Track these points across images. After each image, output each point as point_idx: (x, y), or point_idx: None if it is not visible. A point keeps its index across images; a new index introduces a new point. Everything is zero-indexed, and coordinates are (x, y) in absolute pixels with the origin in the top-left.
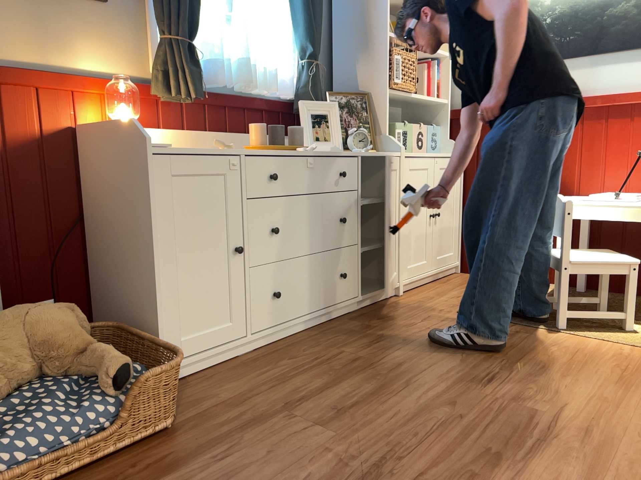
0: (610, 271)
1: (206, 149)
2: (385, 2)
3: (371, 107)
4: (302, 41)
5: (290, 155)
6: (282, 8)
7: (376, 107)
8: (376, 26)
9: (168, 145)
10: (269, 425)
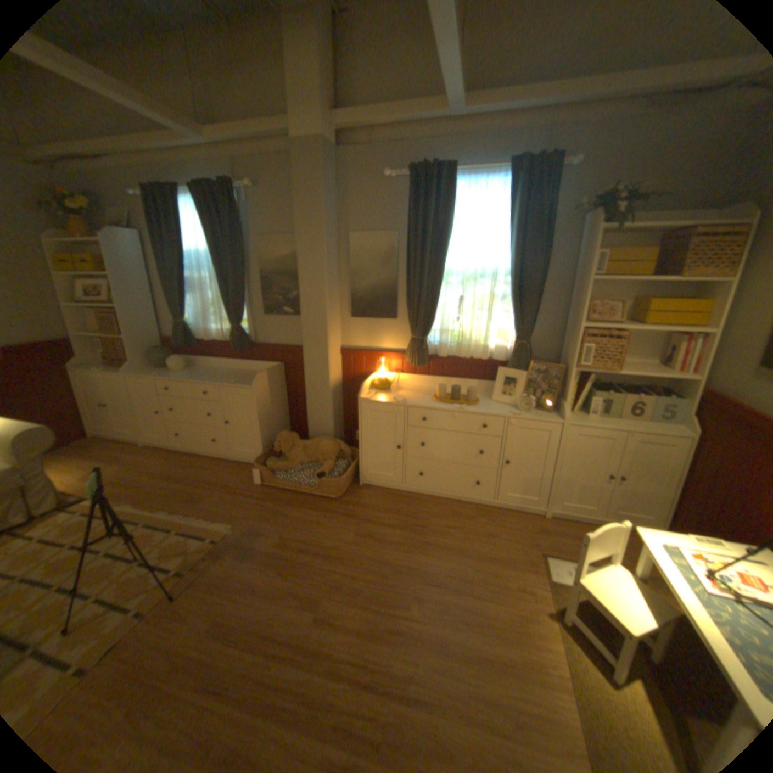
0: (611, 621)
1: (393, 400)
2: (585, 301)
3: (566, 377)
4: (513, 327)
5: (440, 410)
6: (507, 304)
7: (567, 379)
8: (579, 317)
9: (369, 399)
10: (350, 521)
